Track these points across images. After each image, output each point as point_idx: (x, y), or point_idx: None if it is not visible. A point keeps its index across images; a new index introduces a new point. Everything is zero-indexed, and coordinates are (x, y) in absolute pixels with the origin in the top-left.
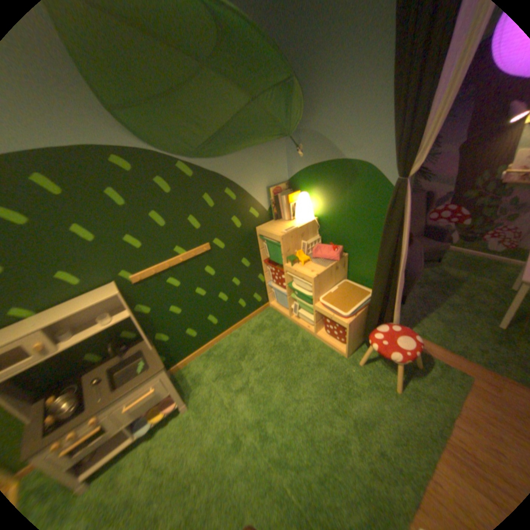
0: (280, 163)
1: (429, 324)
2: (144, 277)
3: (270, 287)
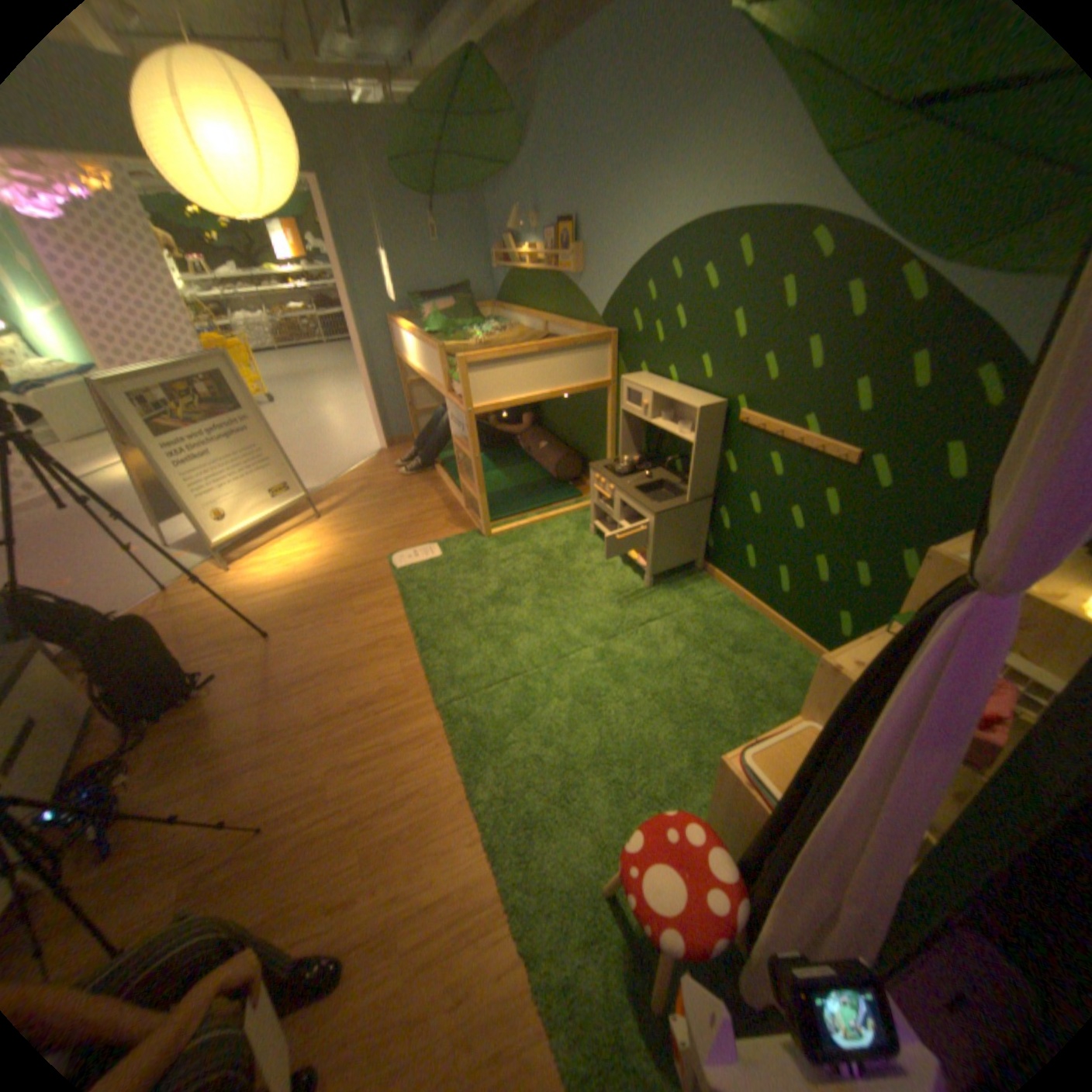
0: None
1: None
2: (749, 424)
3: None
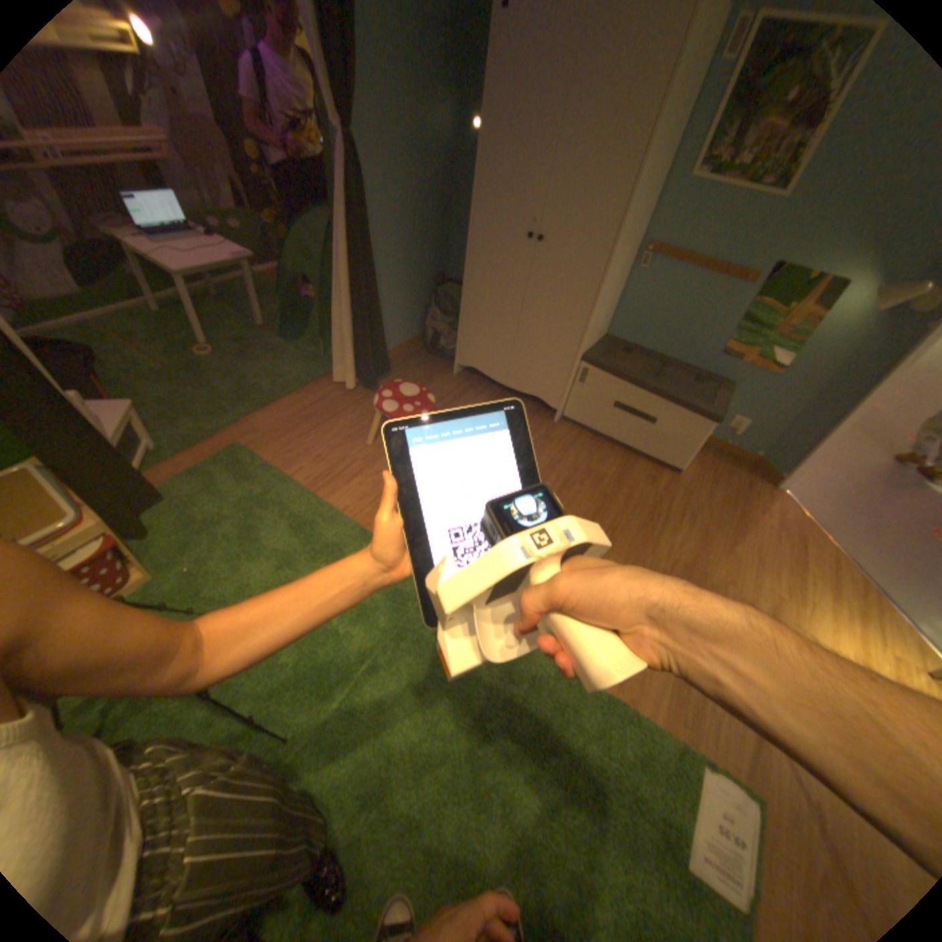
0: None
1: (126, 451)
2: None
3: None
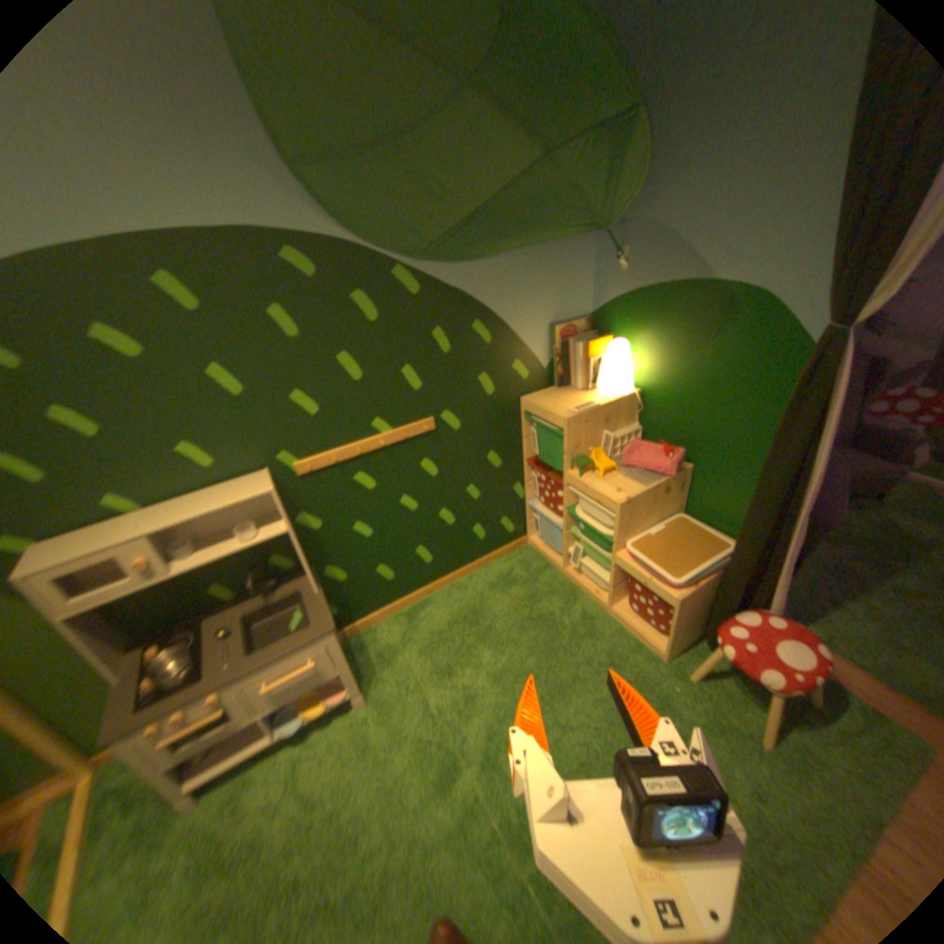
0: (580, 280)
1: (845, 623)
2: (317, 466)
3: (534, 510)
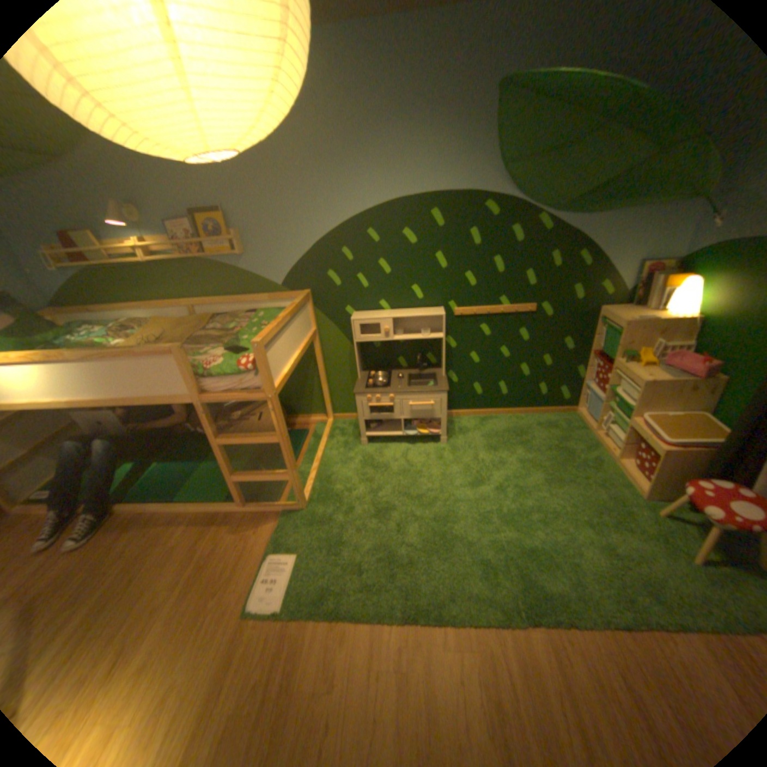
0: (678, 232)
1: None
2: (463, 314)
3: (587, 387)
